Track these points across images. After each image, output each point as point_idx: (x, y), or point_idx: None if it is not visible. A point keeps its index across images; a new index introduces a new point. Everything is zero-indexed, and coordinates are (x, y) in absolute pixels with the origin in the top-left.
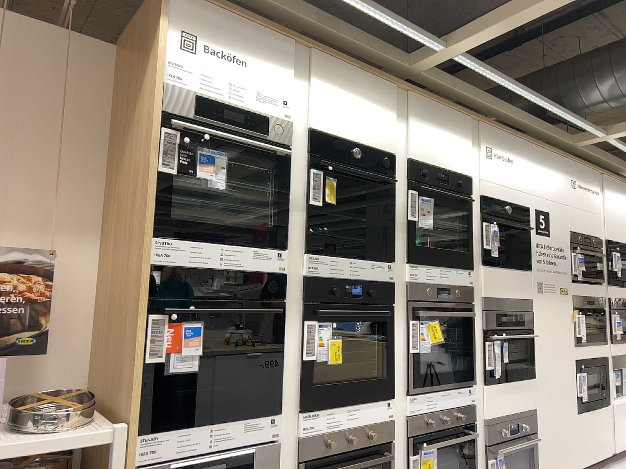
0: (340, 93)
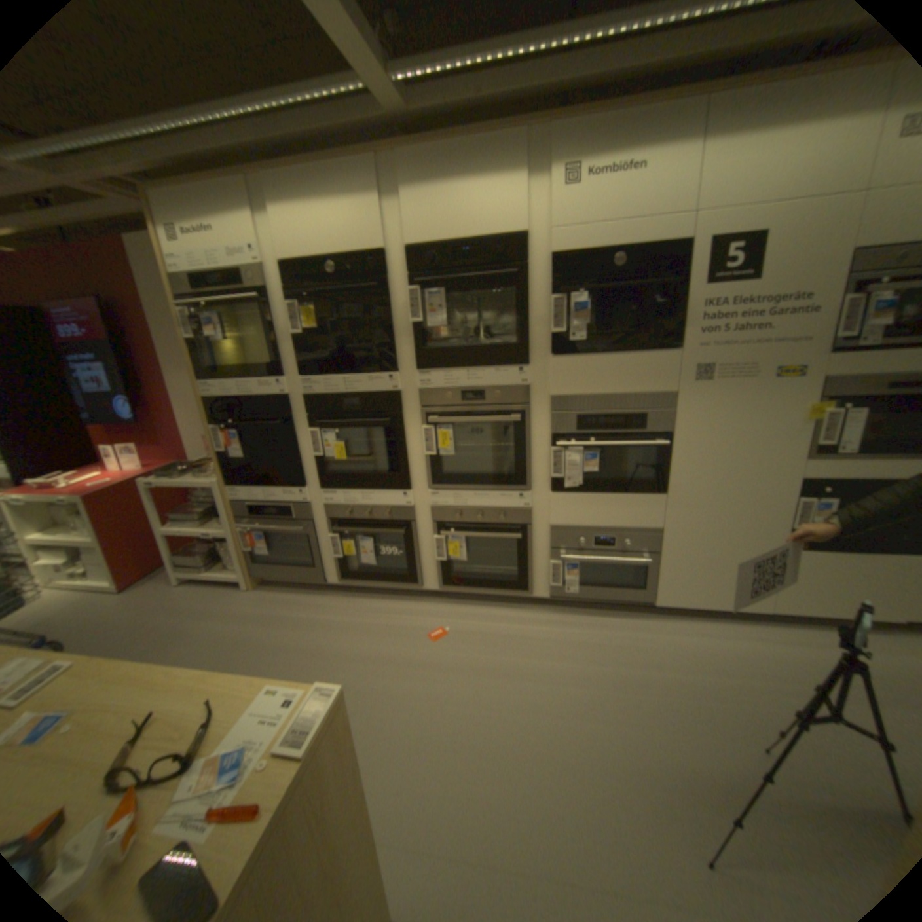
0: (298, 199)
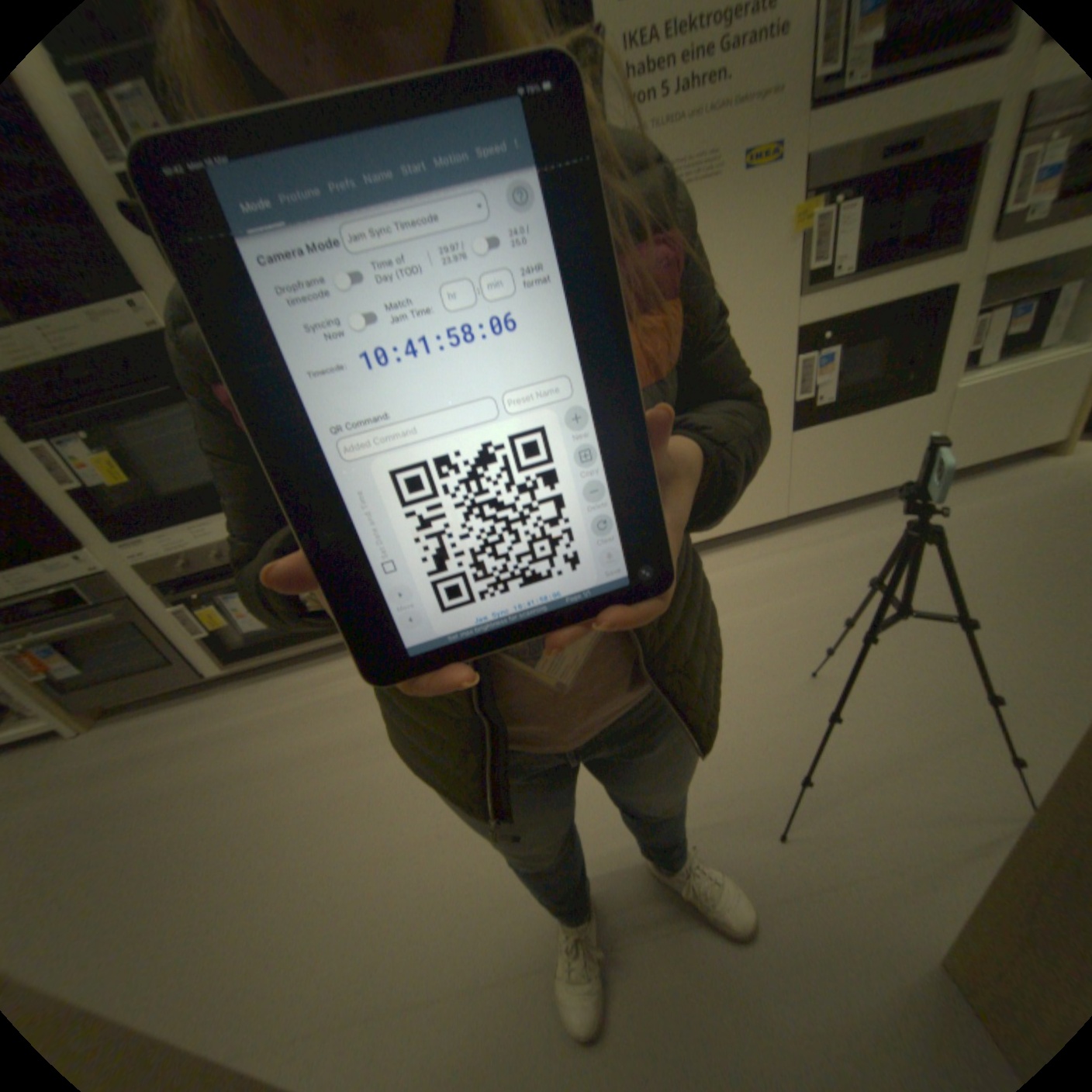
0: None
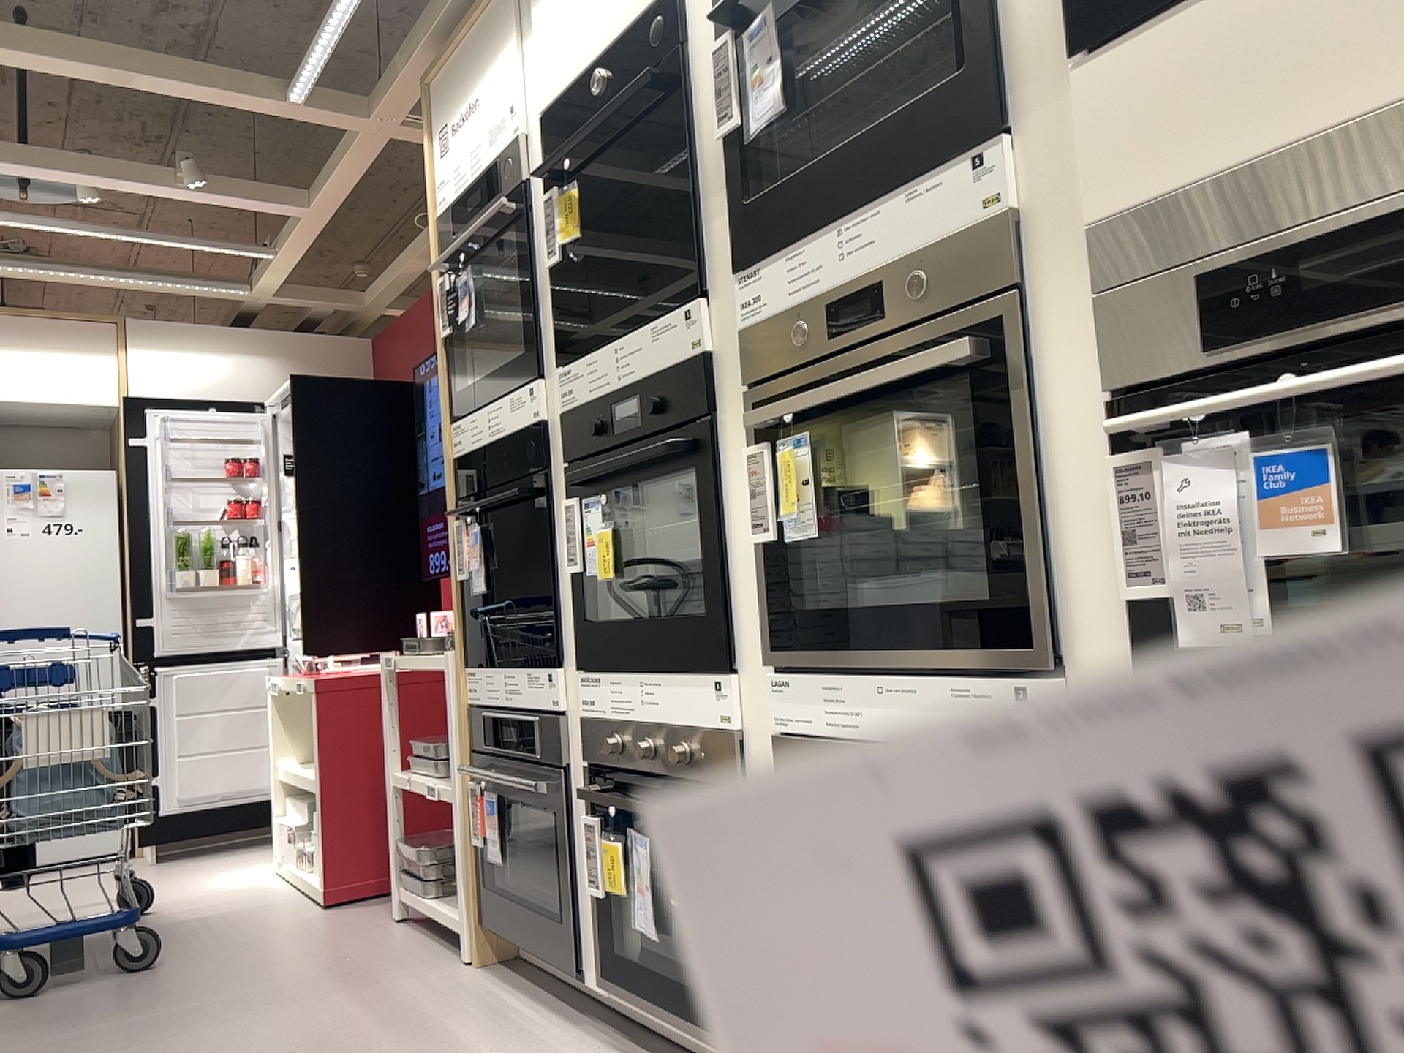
0: None
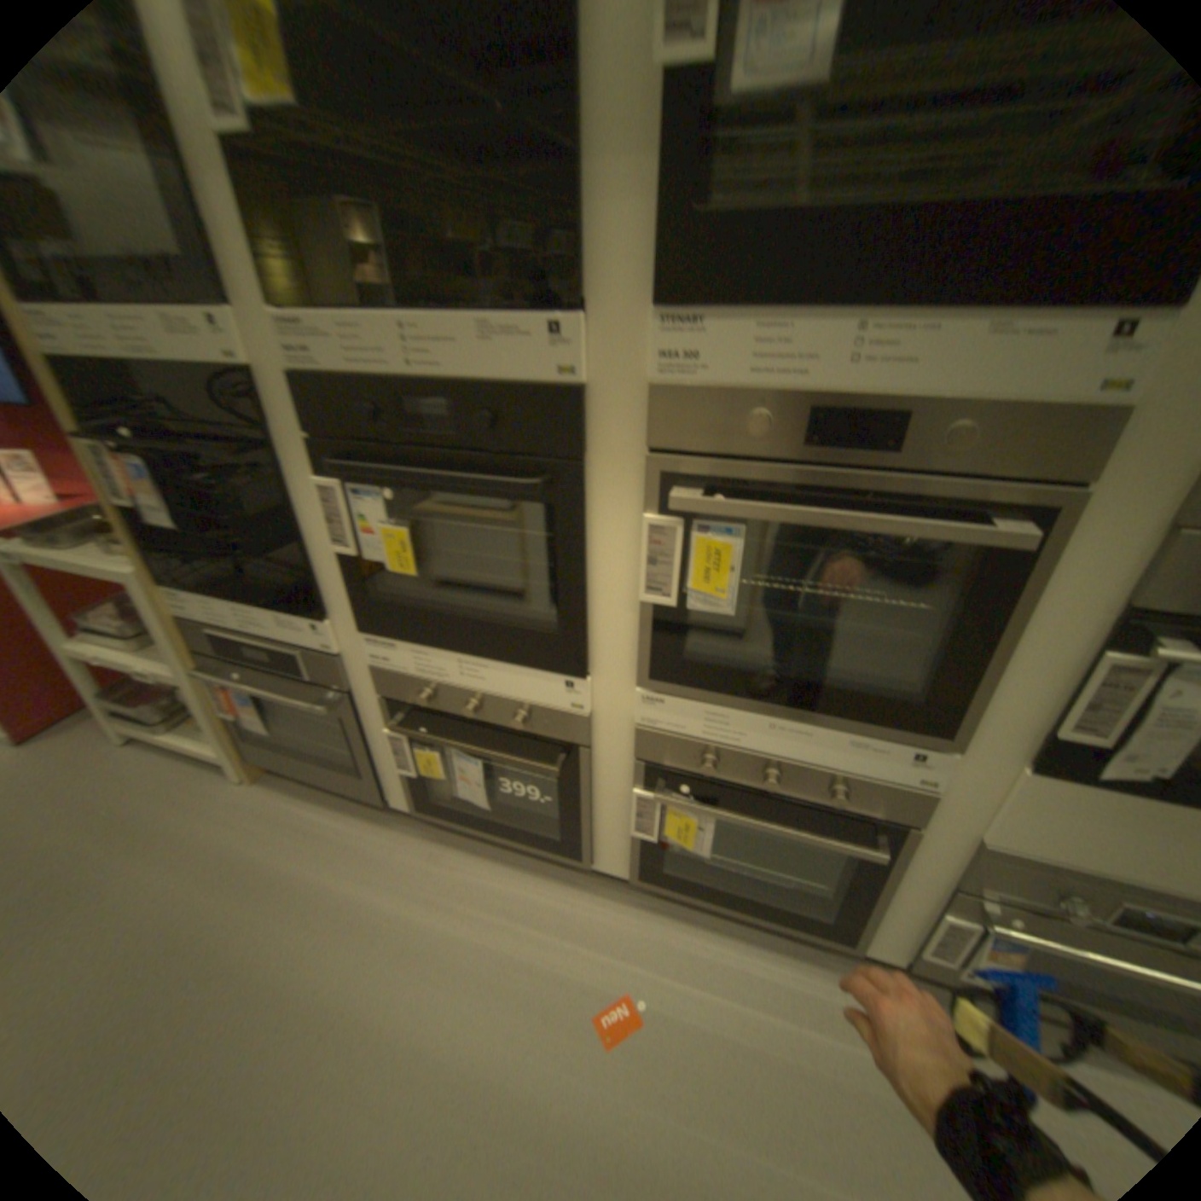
0: None
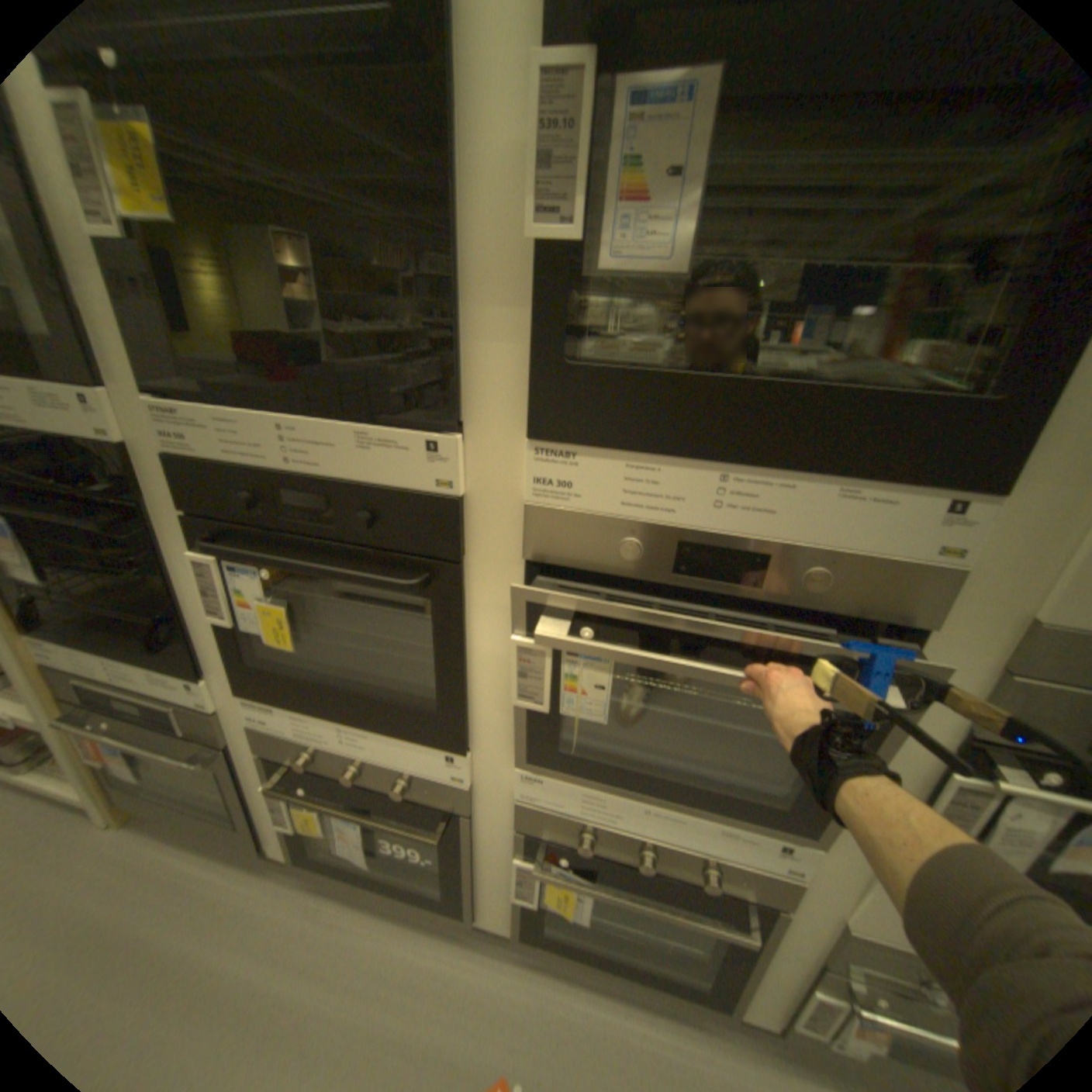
0: None
